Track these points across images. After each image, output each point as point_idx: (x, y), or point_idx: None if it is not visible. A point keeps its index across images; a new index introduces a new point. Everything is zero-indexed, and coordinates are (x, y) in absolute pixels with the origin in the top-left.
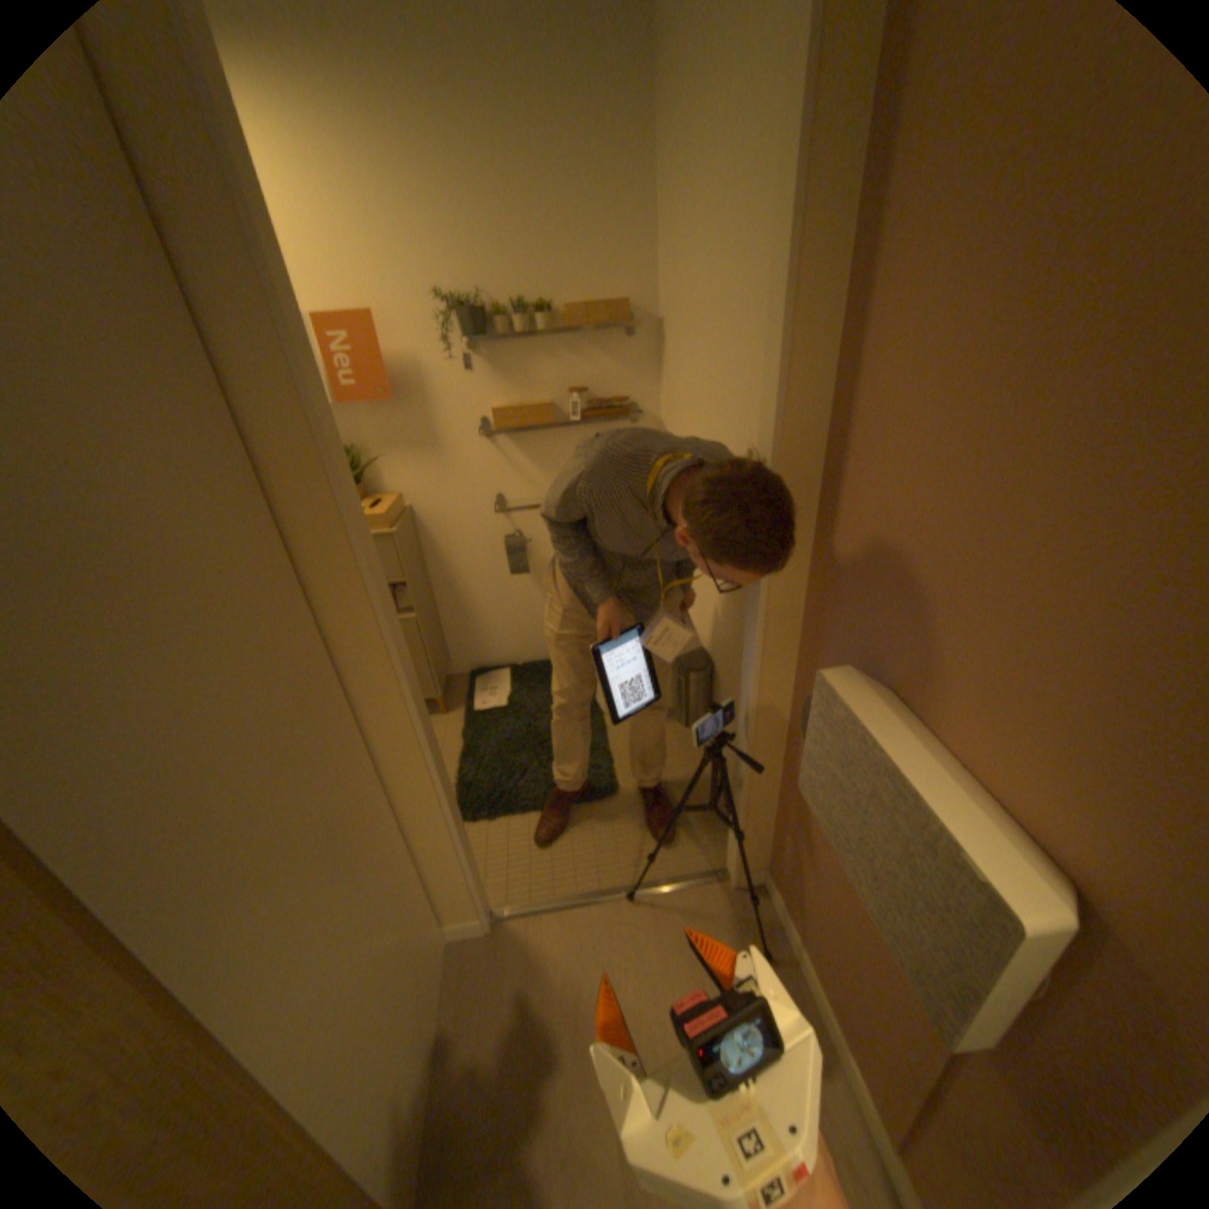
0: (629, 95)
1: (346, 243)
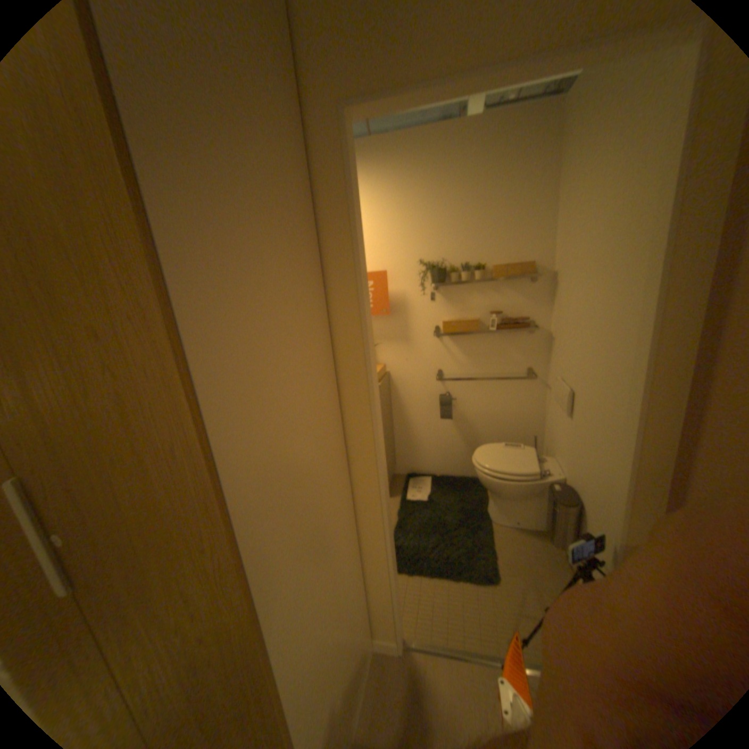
0: (548, 155)
1: (383, 241)
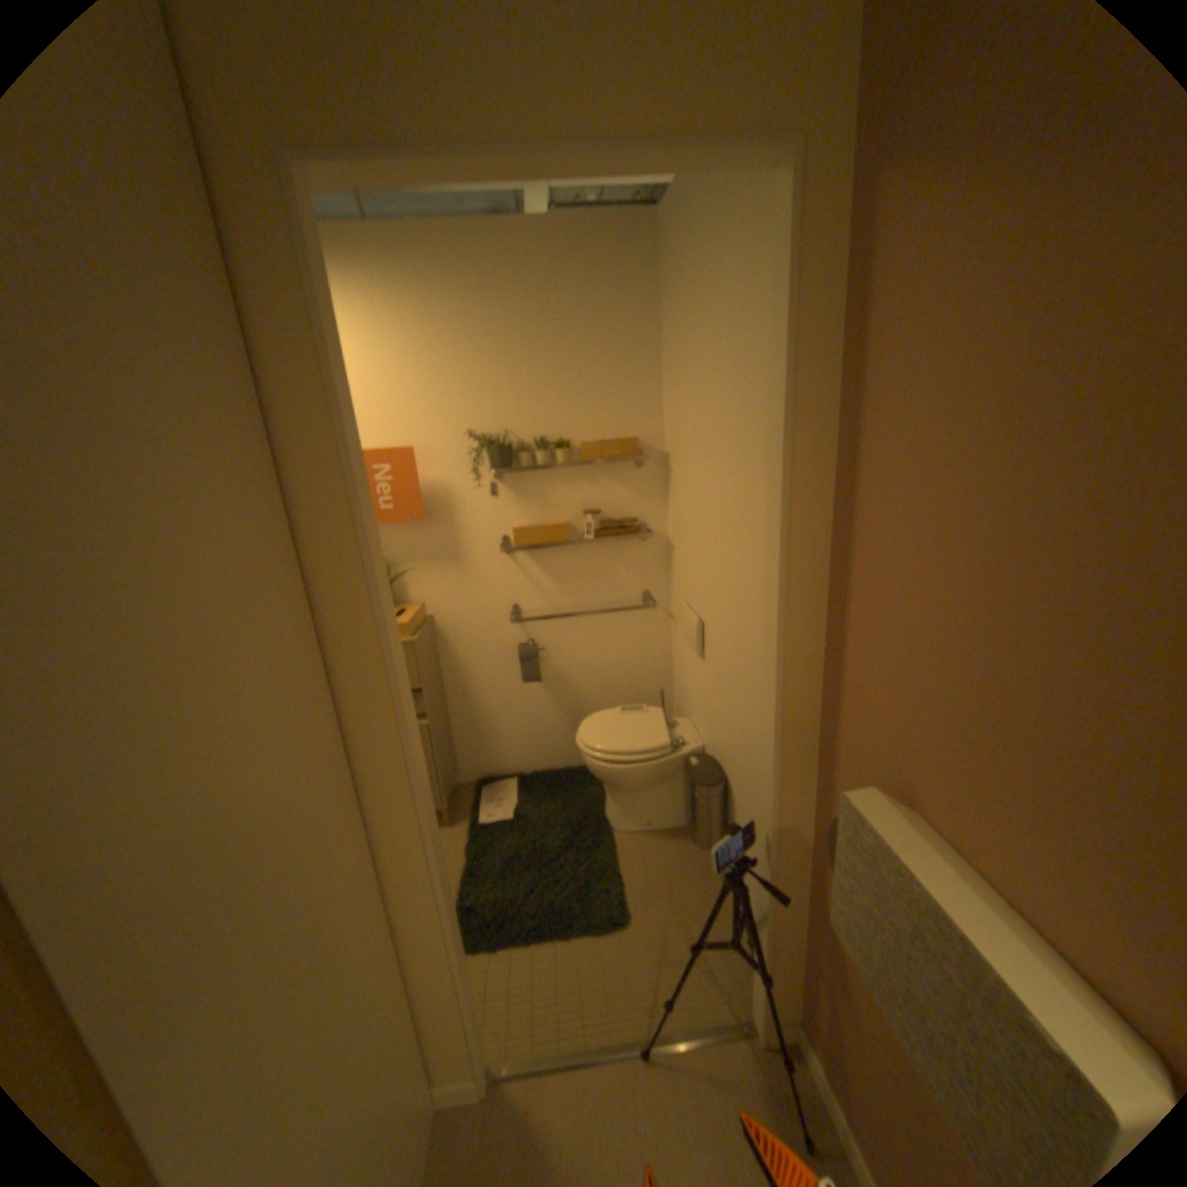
0: (638, 288)
1: (398, 397)
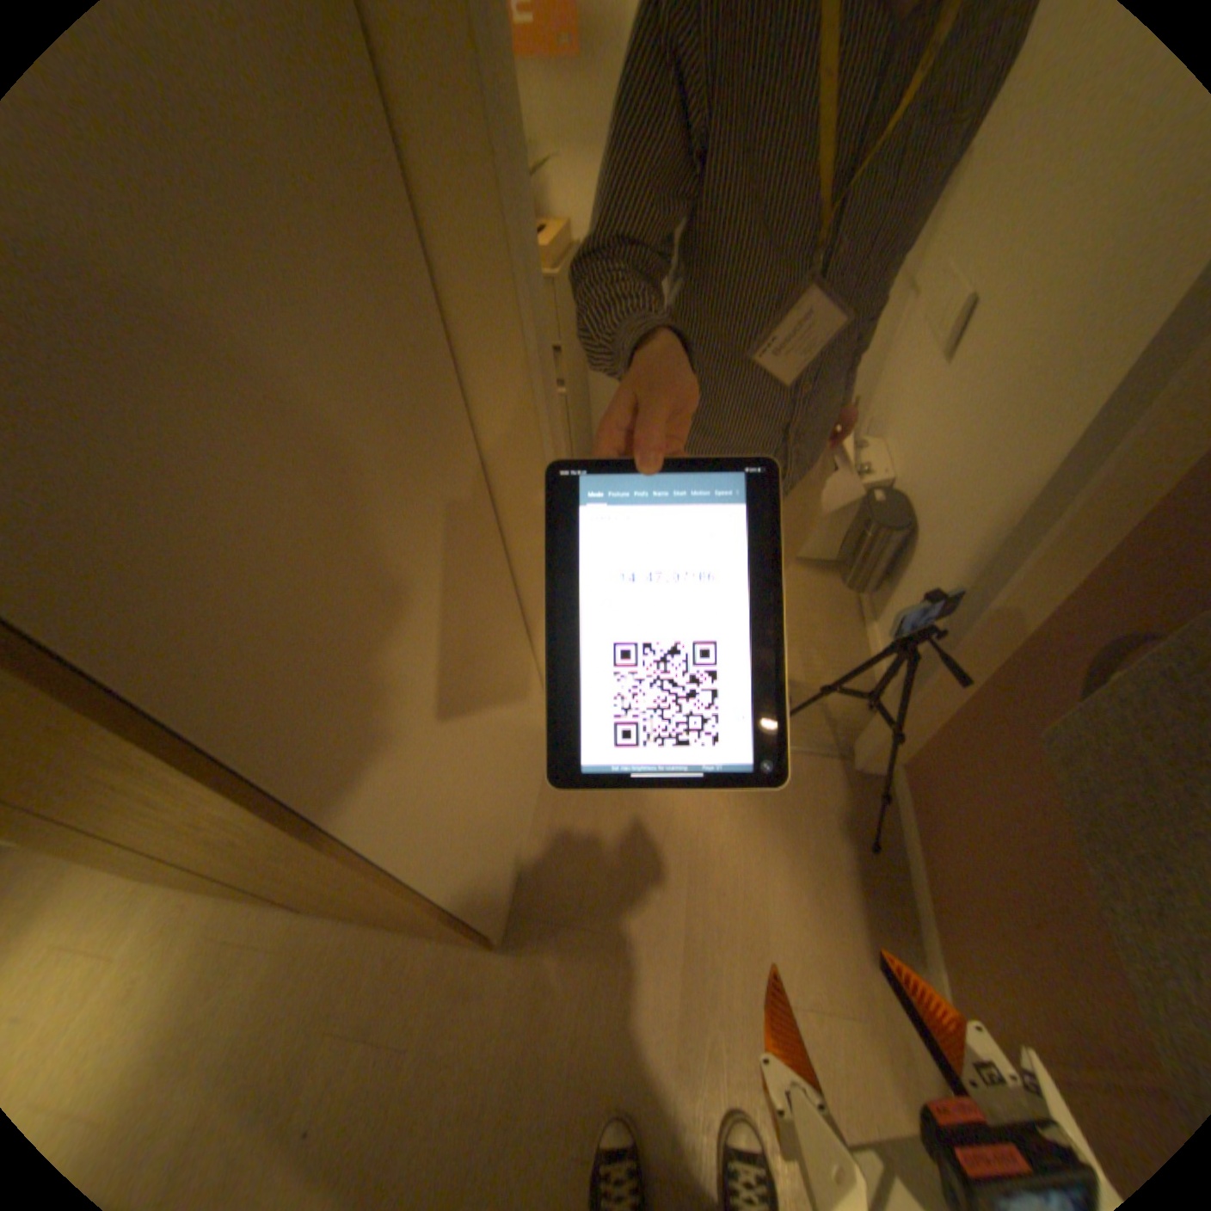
0: None
1: None
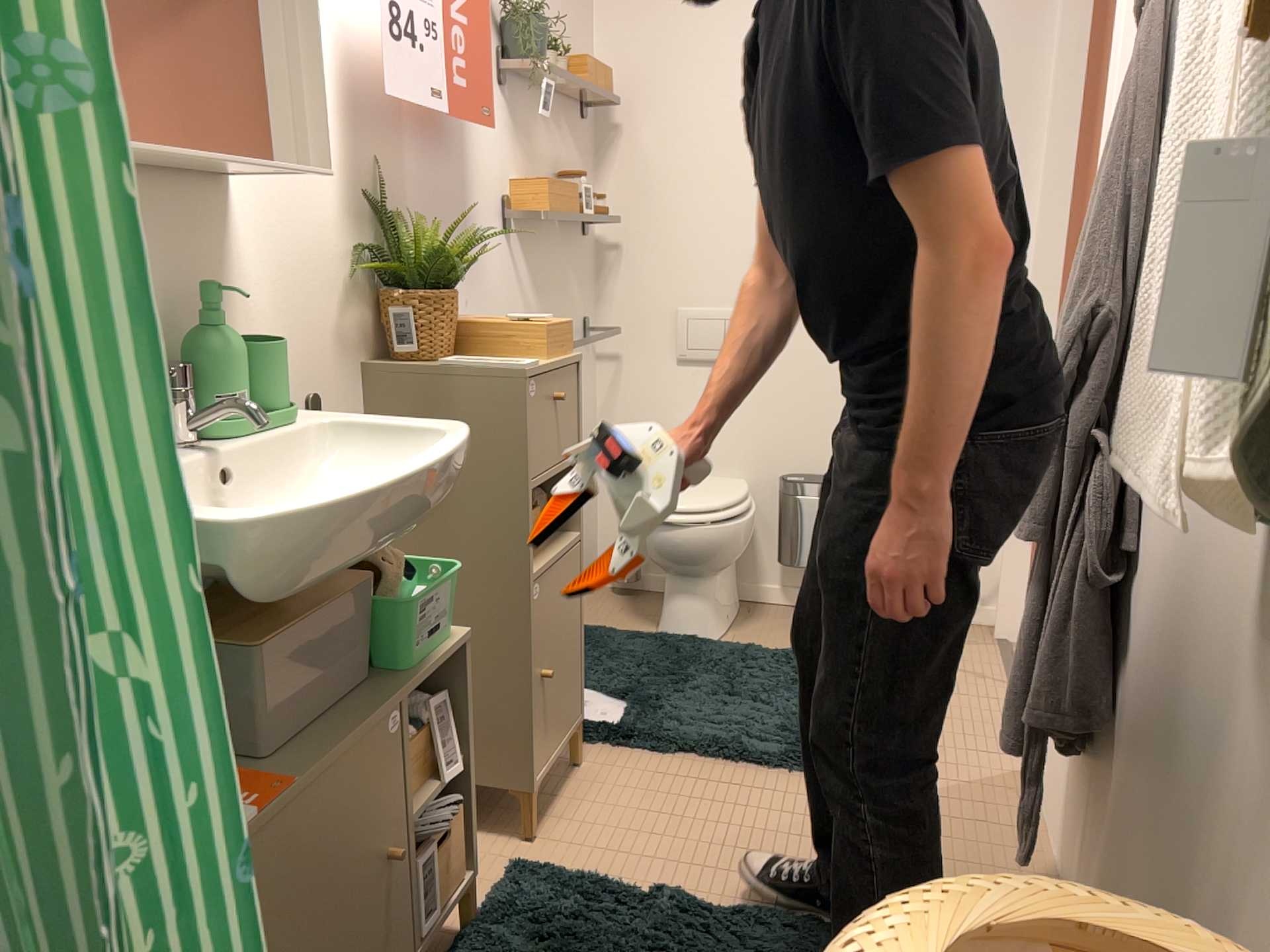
0: None
1: None
